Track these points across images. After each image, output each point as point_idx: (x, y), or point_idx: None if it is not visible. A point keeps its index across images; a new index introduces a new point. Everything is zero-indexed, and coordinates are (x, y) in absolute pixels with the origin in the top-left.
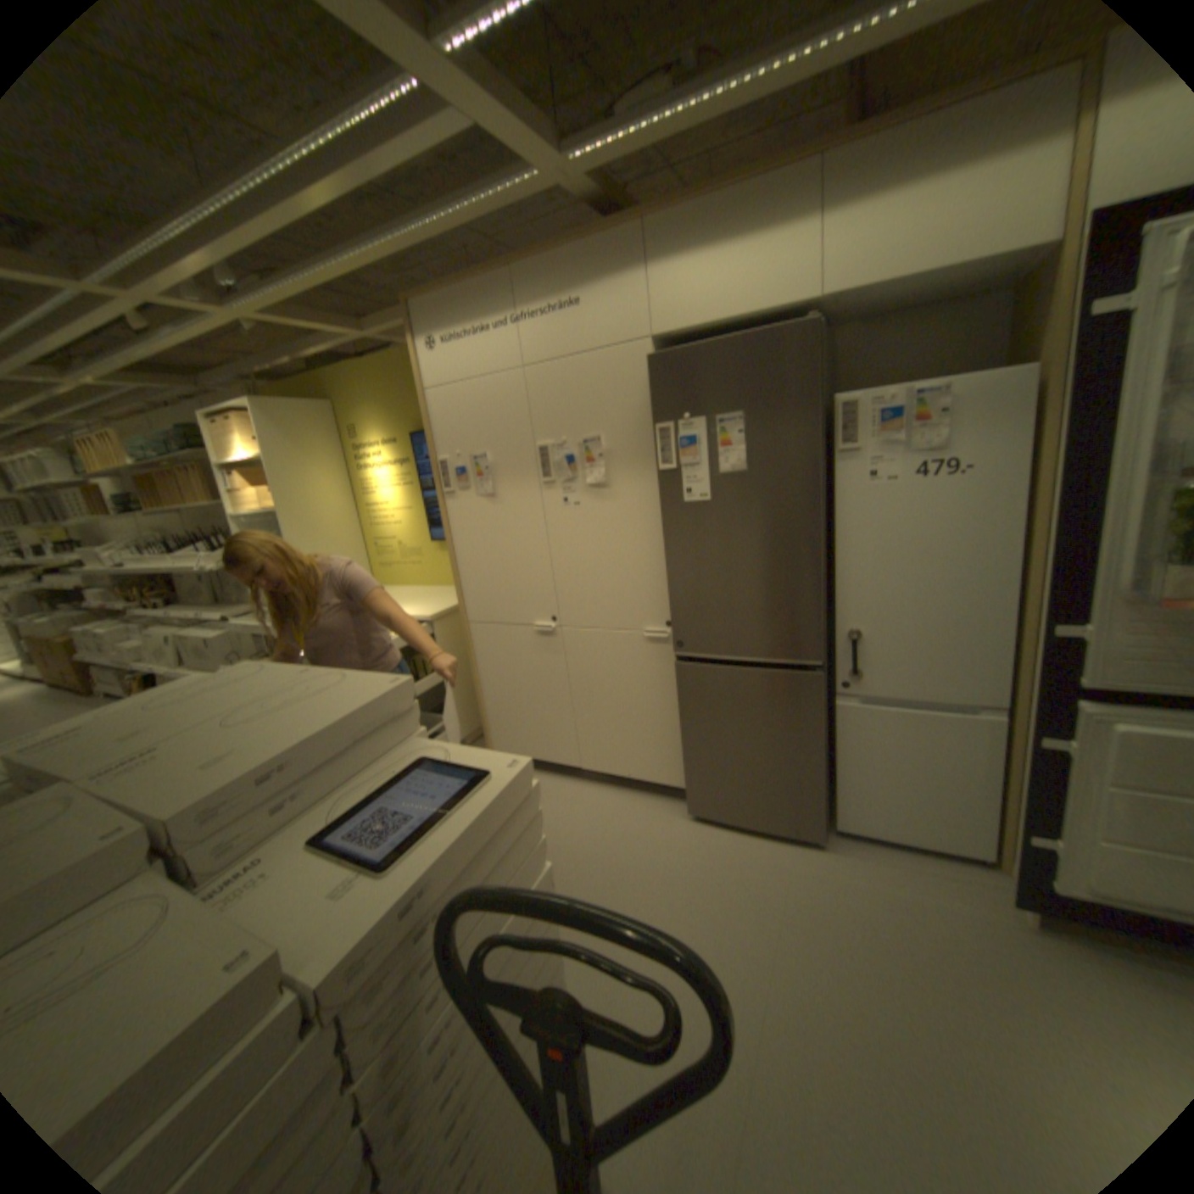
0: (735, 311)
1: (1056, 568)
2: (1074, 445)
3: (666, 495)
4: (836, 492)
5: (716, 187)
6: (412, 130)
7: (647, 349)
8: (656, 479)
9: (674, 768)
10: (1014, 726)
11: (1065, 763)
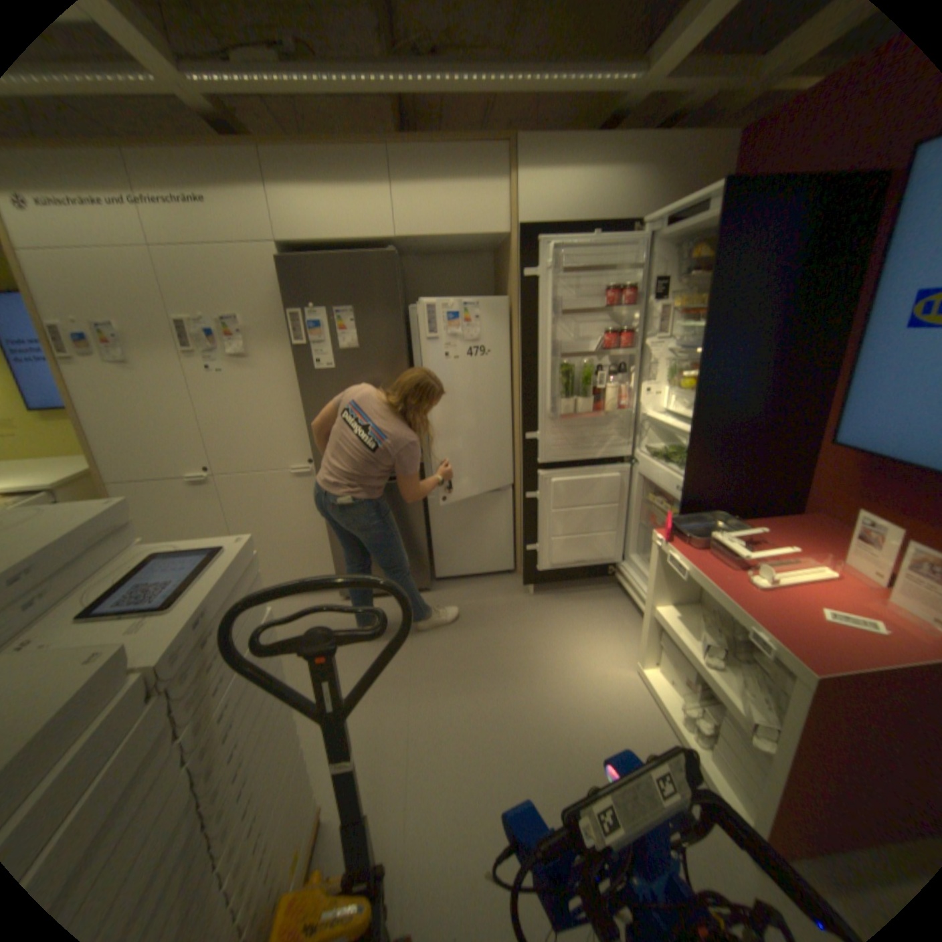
0: (339, 235)
1: (523, 405)
2: (524, 342)
3: (301, 364)
4: (415, 364)
5: (316, 142)
6: None
7: (272, 251)
8: (290, 352)
9: (325, 567)
10: (514, 493)
11: (535, 504)
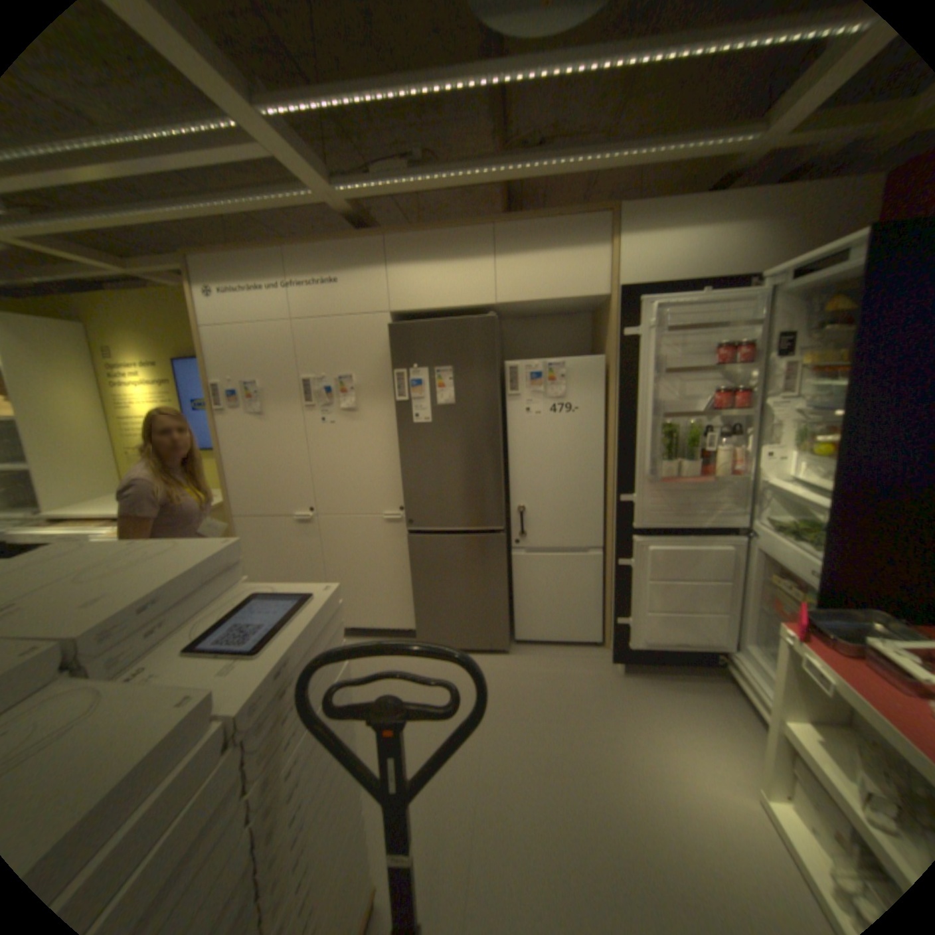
0: (447, 304)
1: (620, 465)
2: (623, 400)
3: (403, 418)
4: (508, 420)
5: (434, 228)
6: (225, 149)
7: (388, 320)
8: (395, 407)
9: (407, 614)
10: (606, 558)
11: (630, 572)
